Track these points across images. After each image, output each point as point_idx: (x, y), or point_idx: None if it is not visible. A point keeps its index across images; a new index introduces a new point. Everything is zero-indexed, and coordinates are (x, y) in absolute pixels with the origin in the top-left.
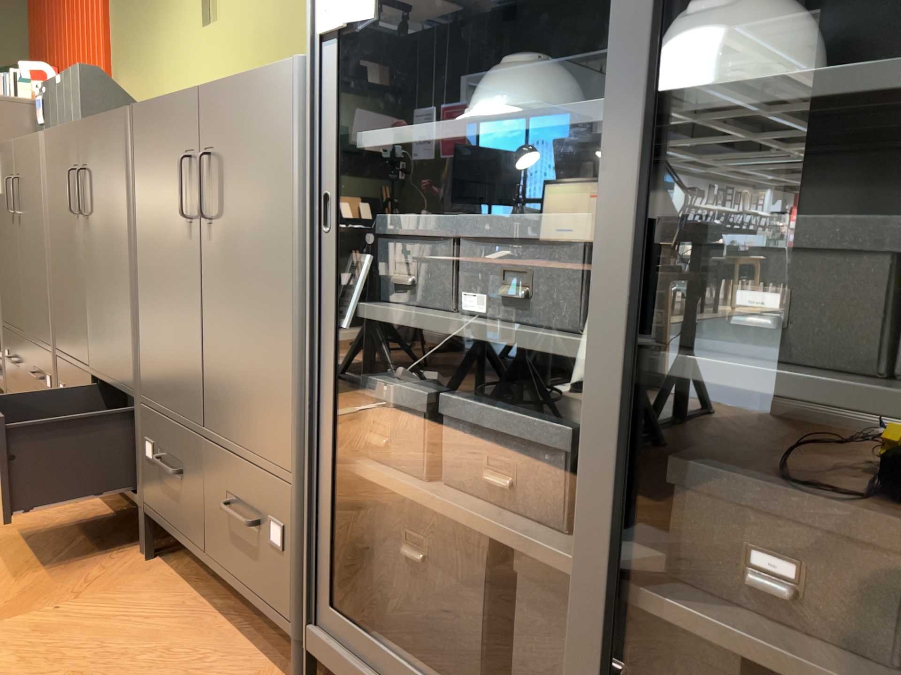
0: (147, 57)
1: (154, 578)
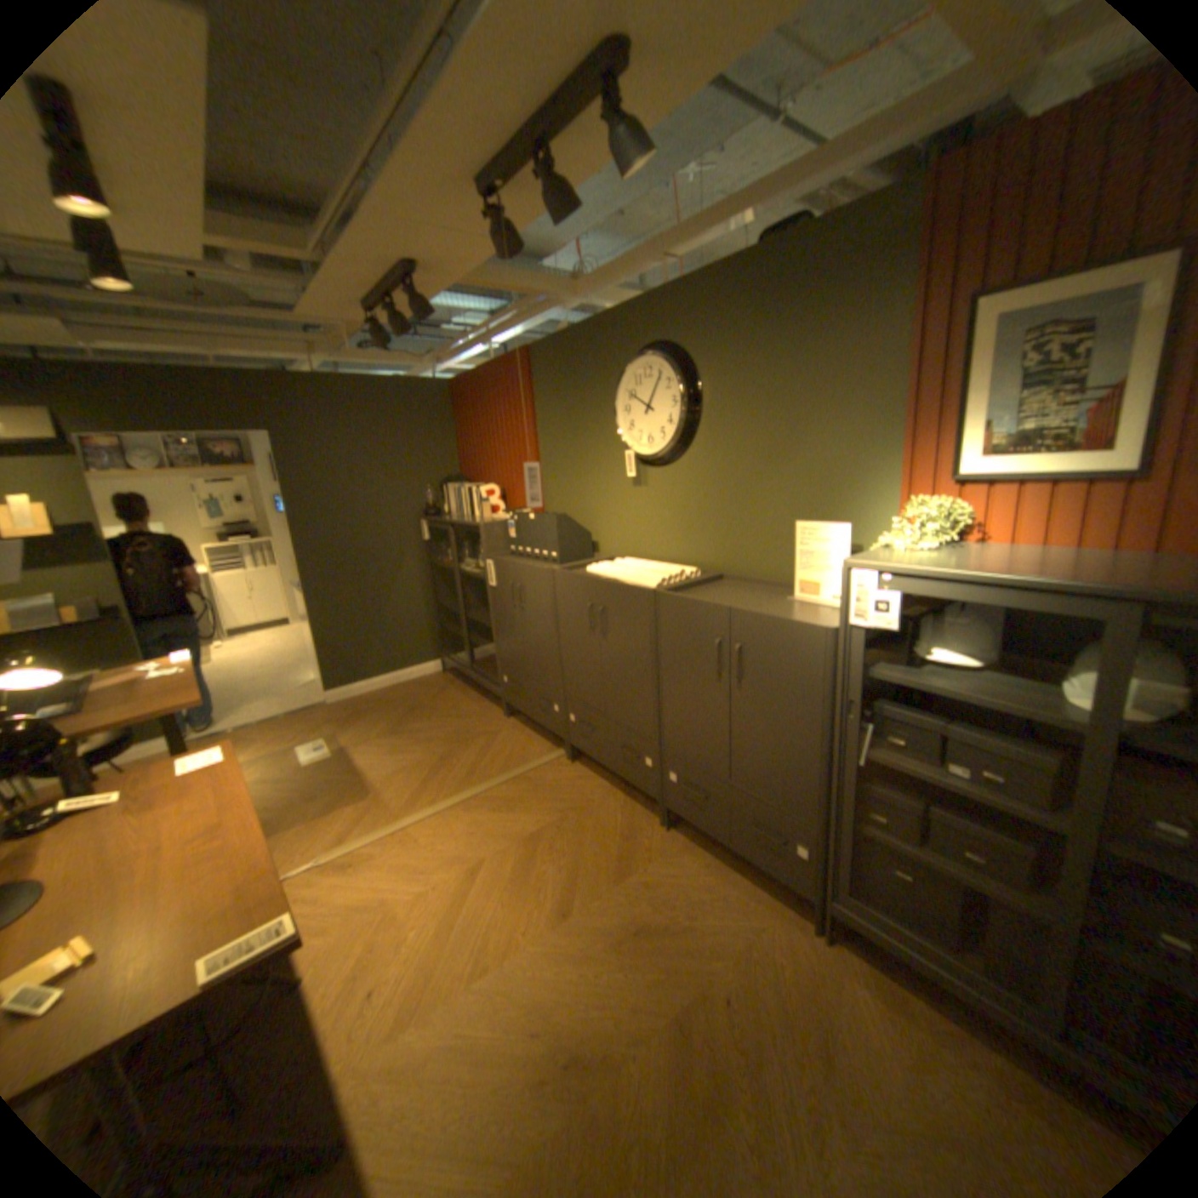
0: (578, 490)
1: (679, 844)
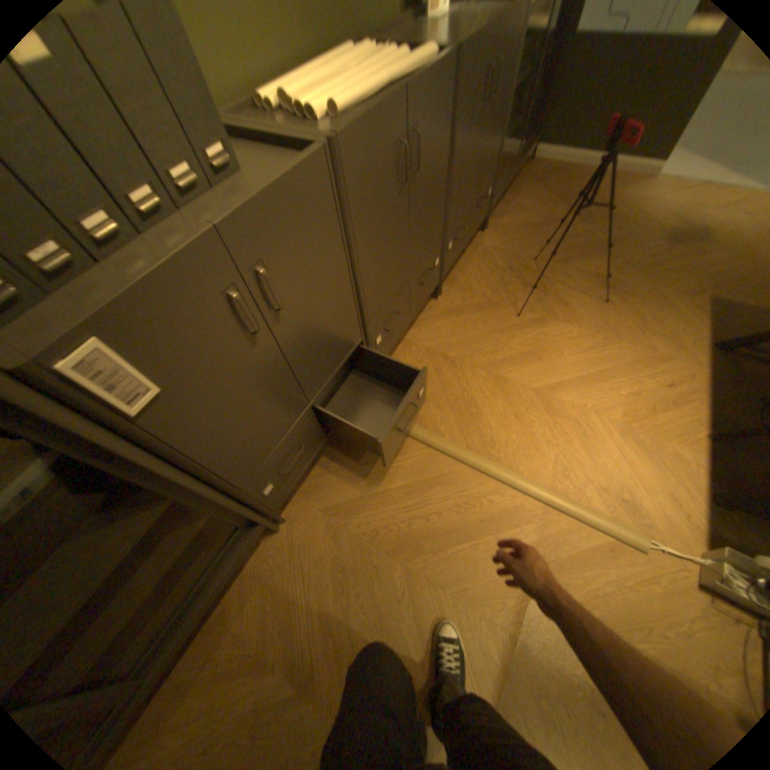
0: None
1: (449, 287)
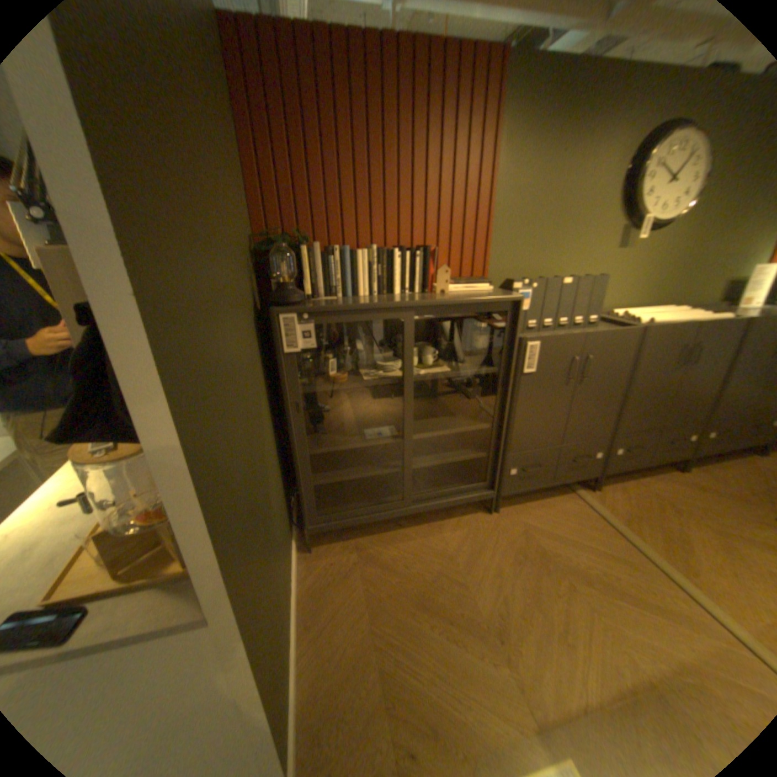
0: (549, 253)
1: (702, 473)
